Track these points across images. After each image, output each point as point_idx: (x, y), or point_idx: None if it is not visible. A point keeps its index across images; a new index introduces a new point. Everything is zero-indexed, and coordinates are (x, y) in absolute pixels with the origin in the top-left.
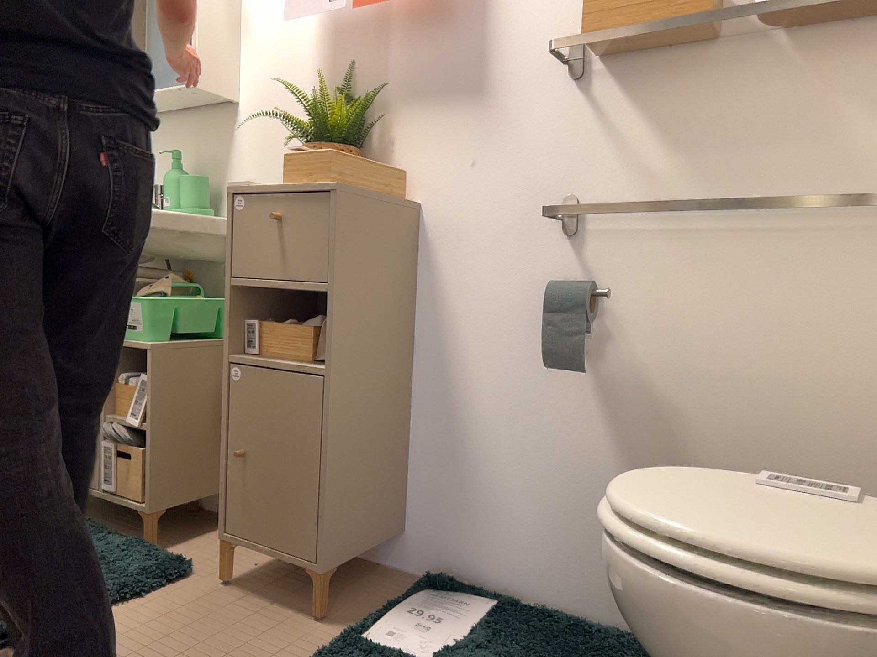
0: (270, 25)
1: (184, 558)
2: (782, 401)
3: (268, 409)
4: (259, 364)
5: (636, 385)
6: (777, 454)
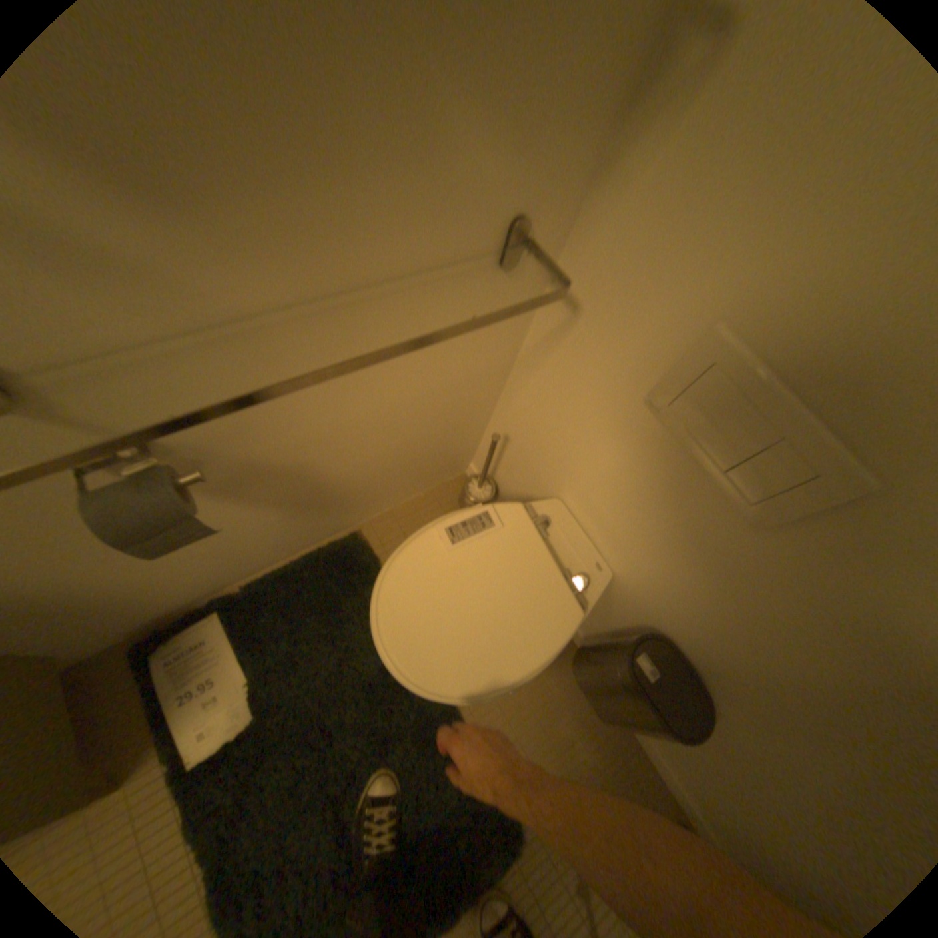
0: None
1: None
2: (386, 416)
3: None
4: None
5: (250, 469)
6: (385, 440)
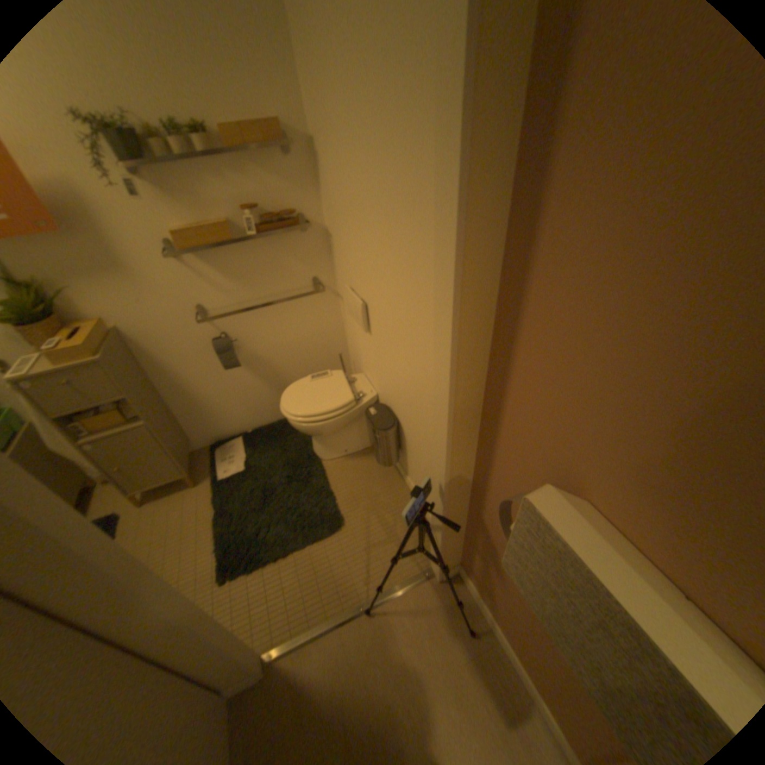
0: None
1: (106, 517)
2: (296, 346)
3: (119, 450)
4: (100, 439)
5: (253, 359)
6: (300, 359)
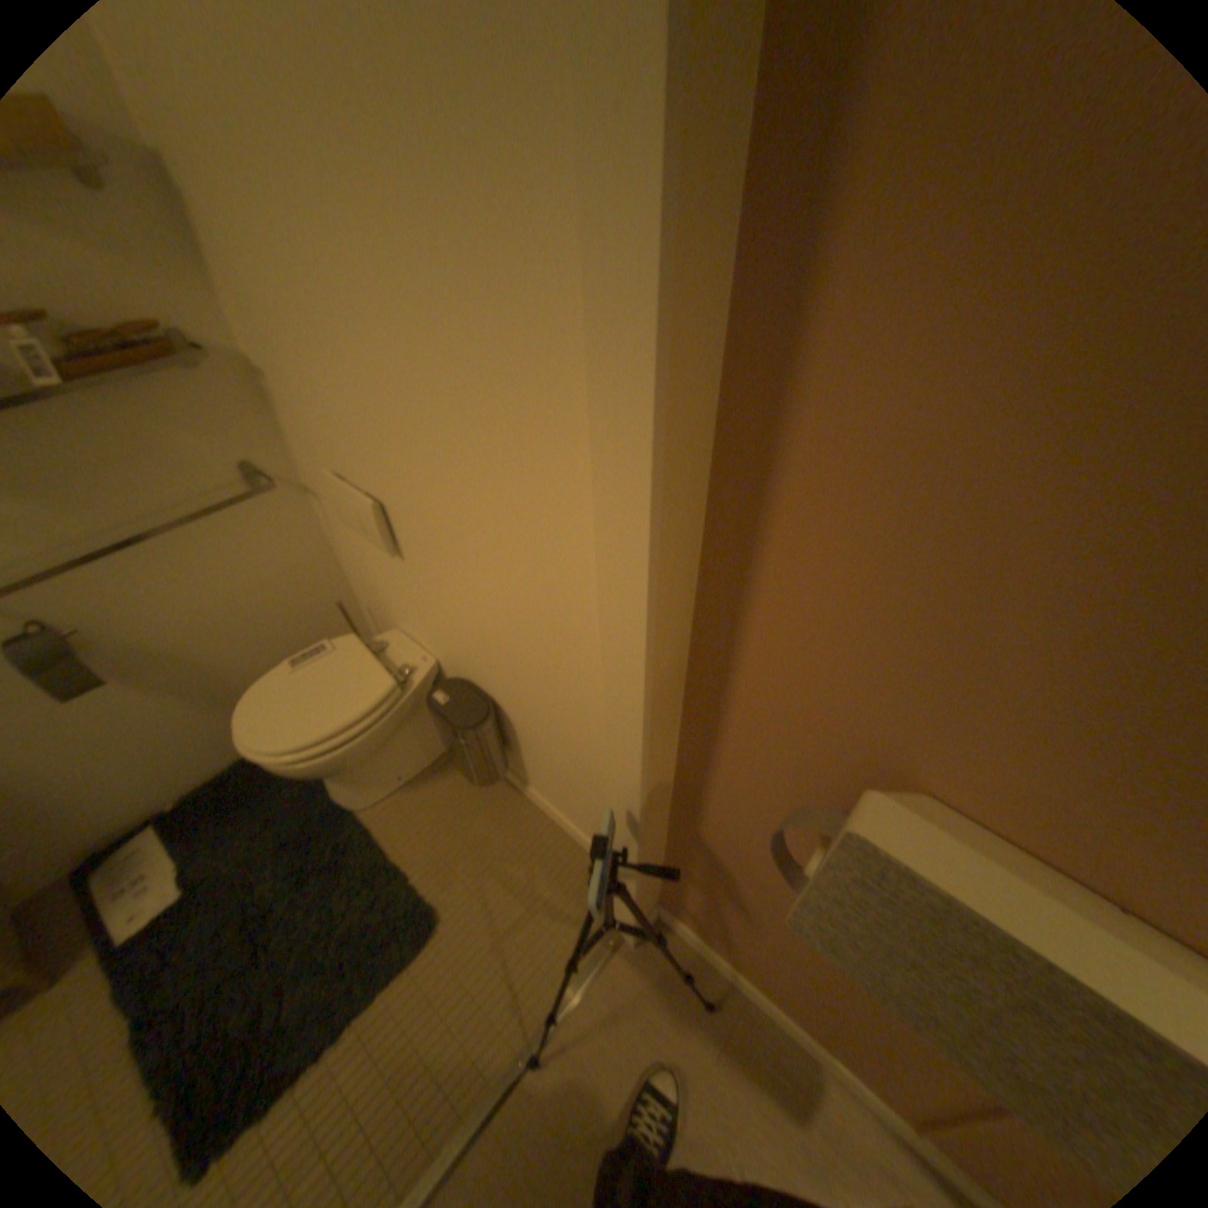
0: None
1: None
2: (236, 608)
3: None
4: None
5: (134, 659)
6: (252, 631)
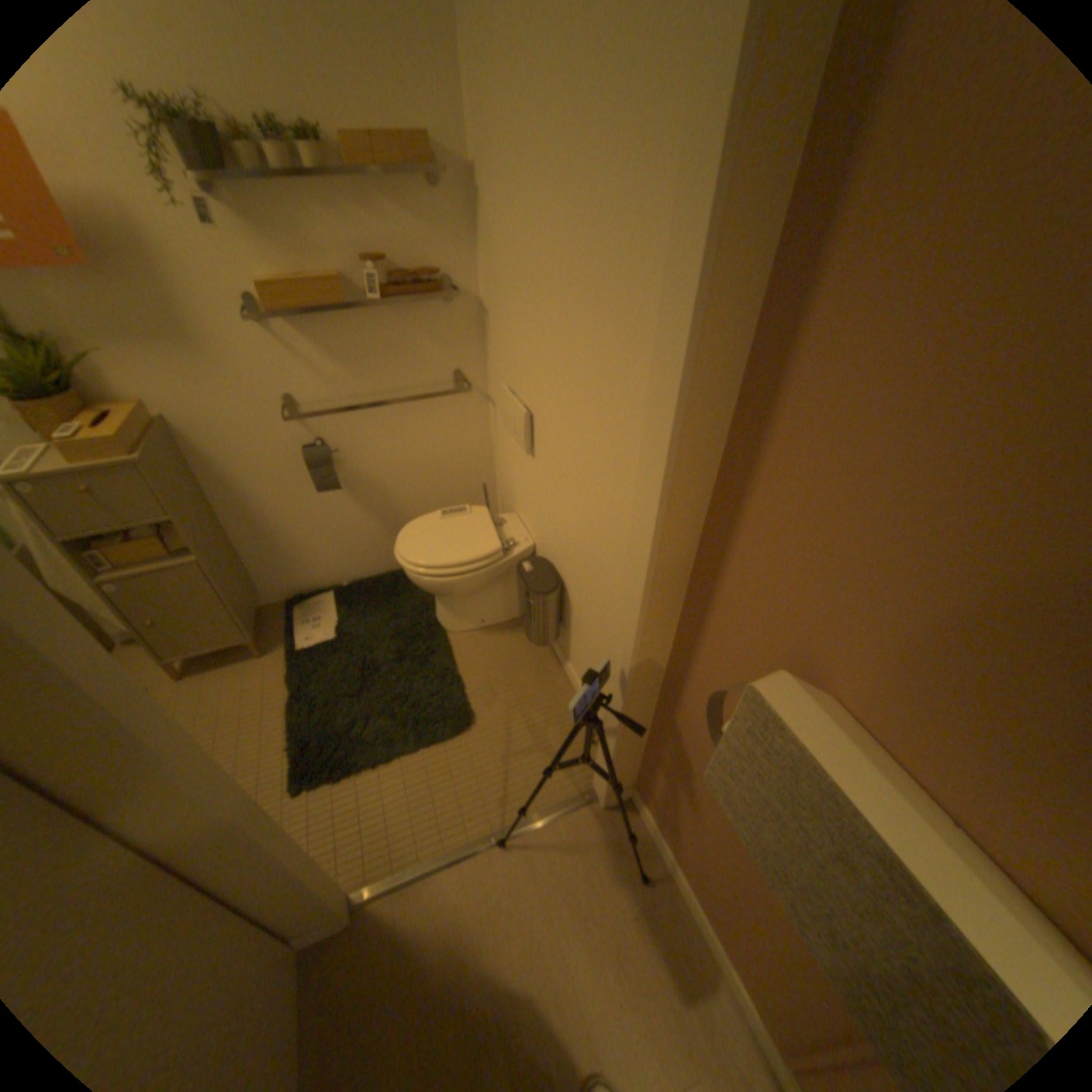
0: None
1: None
2: (424, 467)
3: (160, 594)
4: (133, 576)
5: (361, 480)
6: (428, 486)
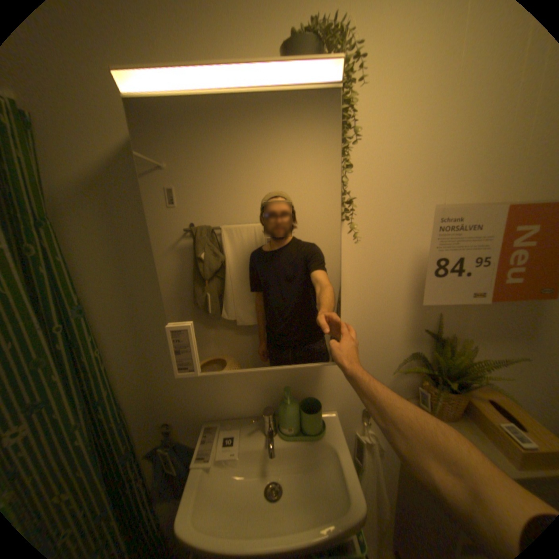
0: (360, 281)
1: None
2: None
3: None
4: None
5: None
6: None
